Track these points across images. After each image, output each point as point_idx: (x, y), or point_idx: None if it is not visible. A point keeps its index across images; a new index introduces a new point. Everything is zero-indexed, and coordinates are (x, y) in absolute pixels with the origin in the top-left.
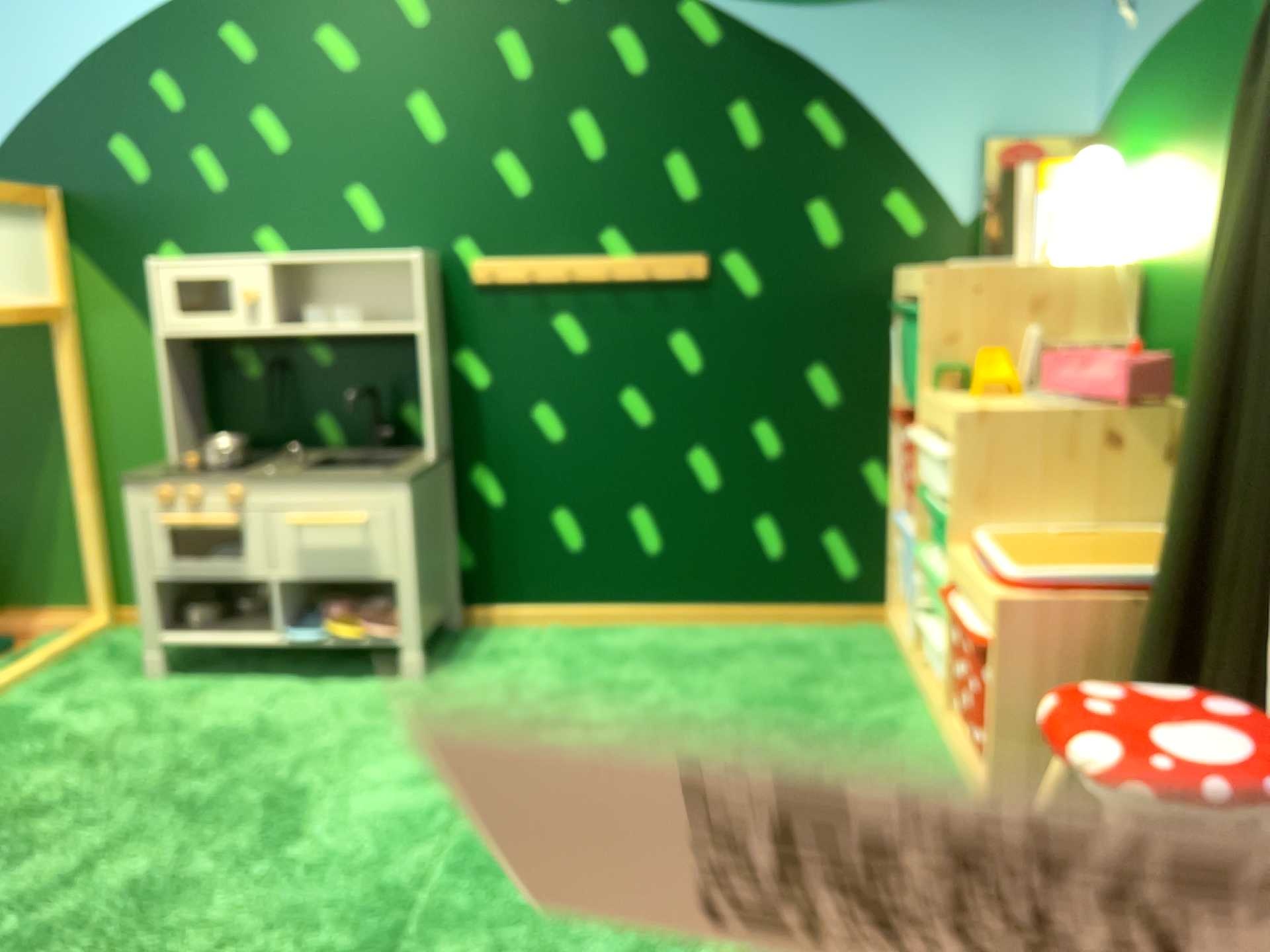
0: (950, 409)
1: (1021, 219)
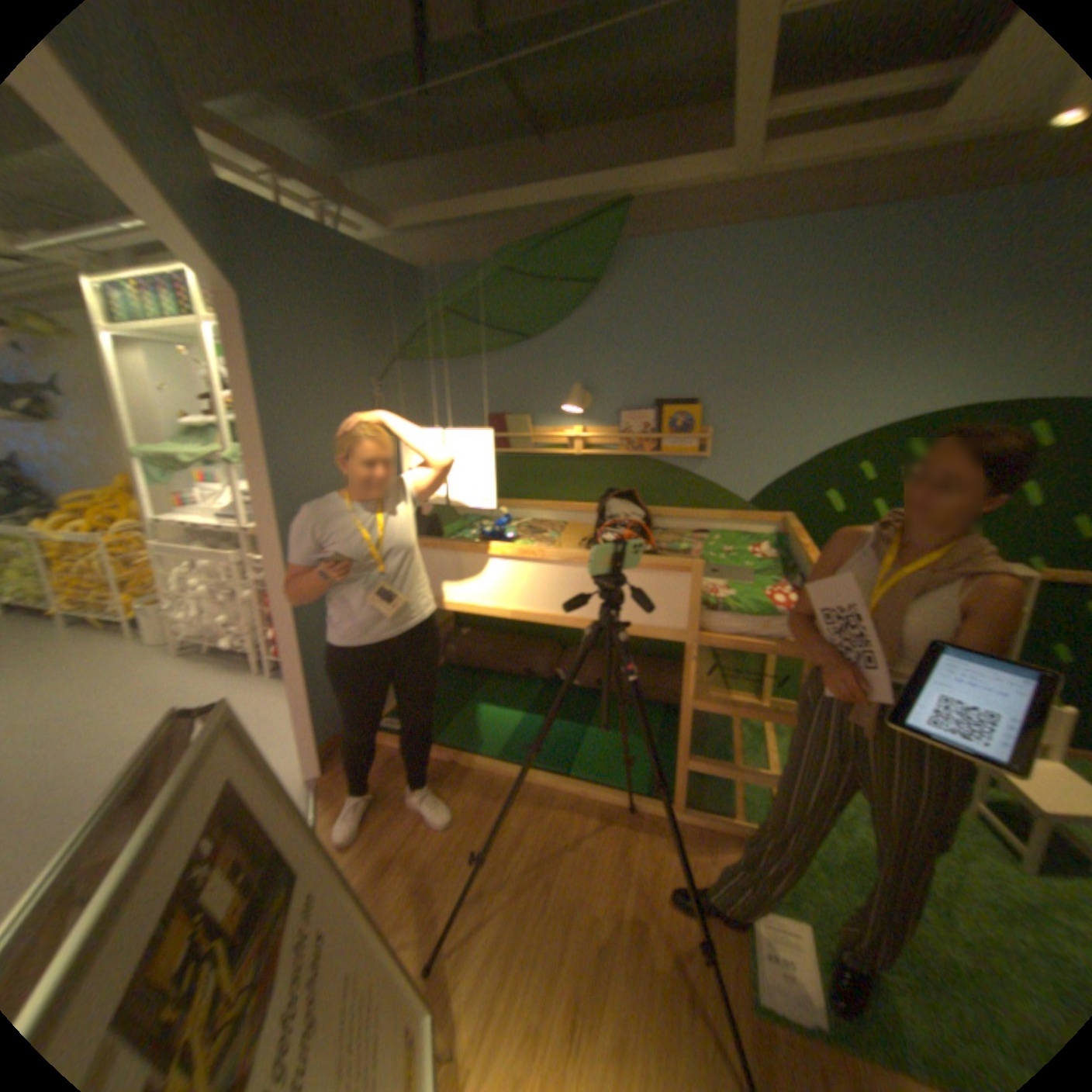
0: None
1: None
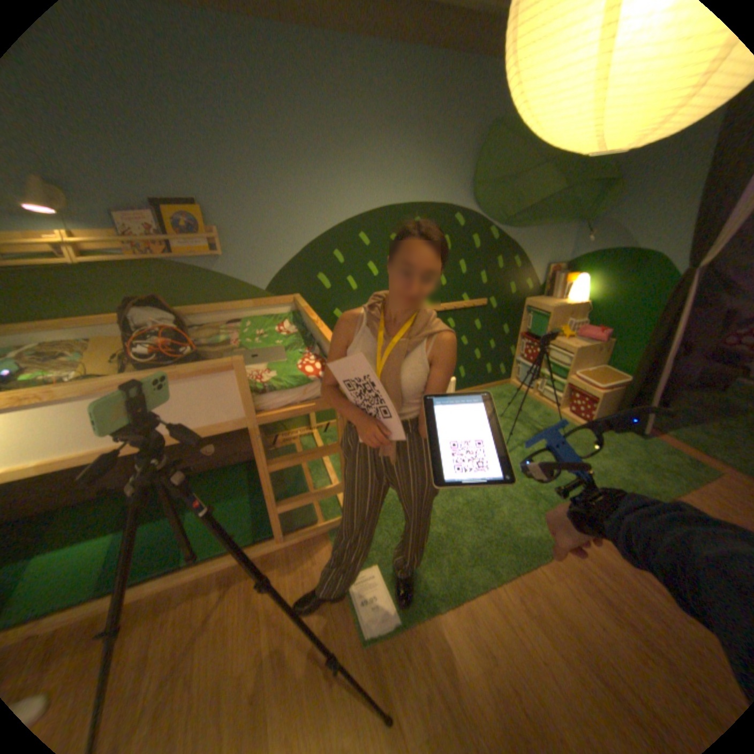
0: (569, 347)
1: (555, 287)
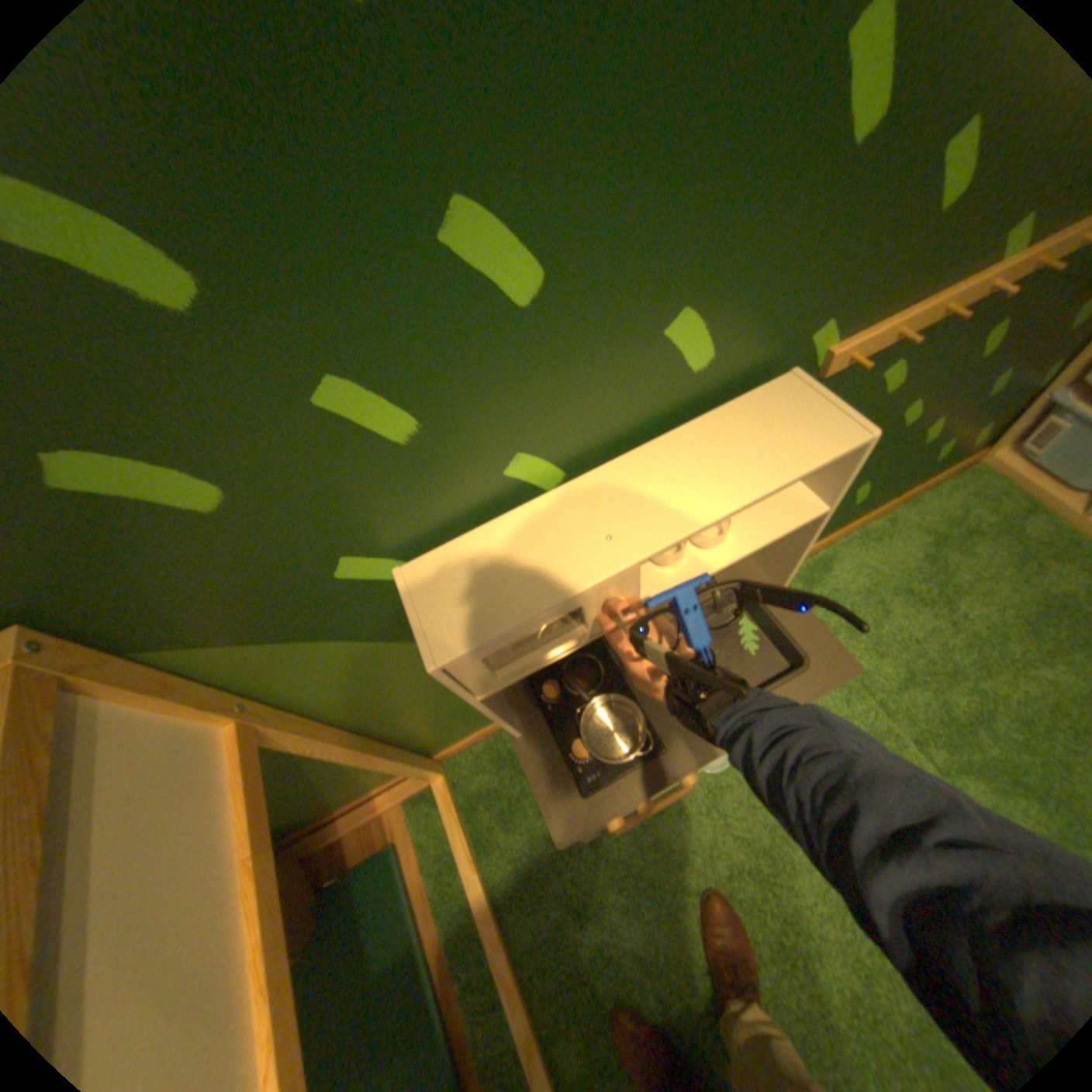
0: None
1: None
